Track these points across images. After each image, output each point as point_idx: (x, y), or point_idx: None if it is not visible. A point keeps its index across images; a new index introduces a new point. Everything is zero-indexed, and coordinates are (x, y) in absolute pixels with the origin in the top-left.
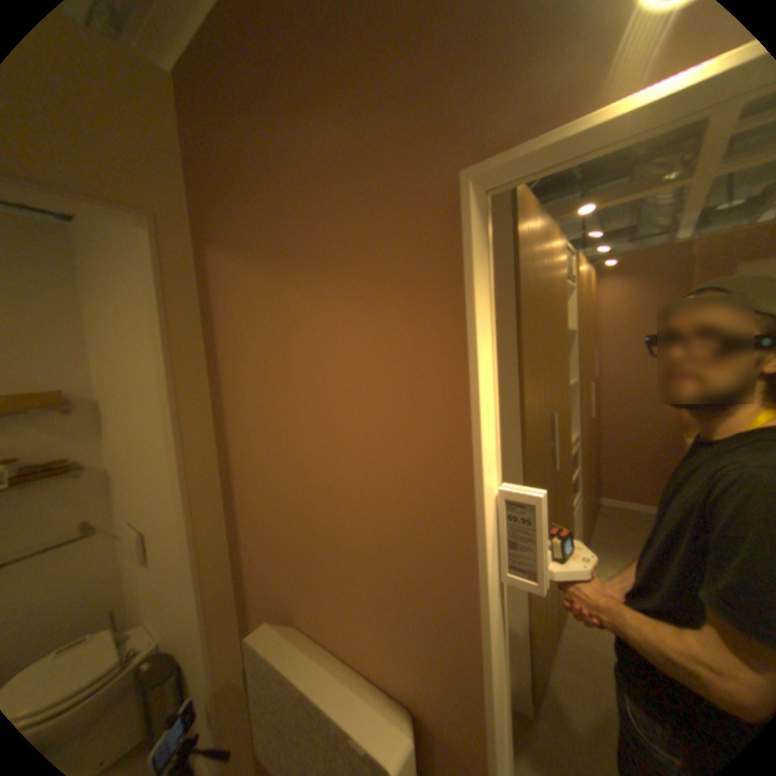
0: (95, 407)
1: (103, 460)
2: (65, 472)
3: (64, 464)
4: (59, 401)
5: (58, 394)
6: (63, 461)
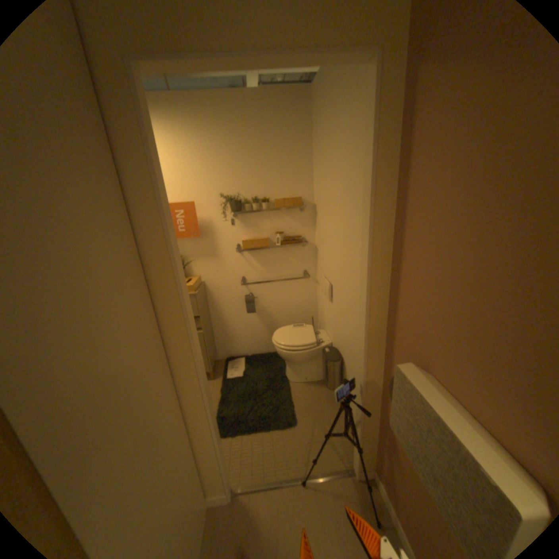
0: (313, 208)
1: (314, 240)
2: (299, 244)
3: (298, 239)
4: (299, 204)
5: (299, 200)
6: (298, 238)
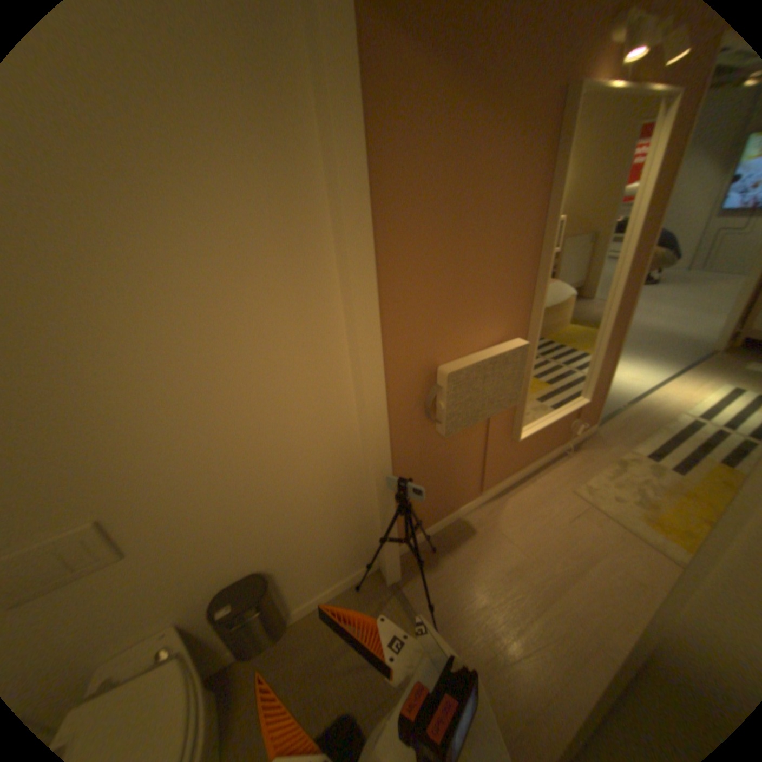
0: None
1: None
2: None
3: None
4: None
5: None
6: None
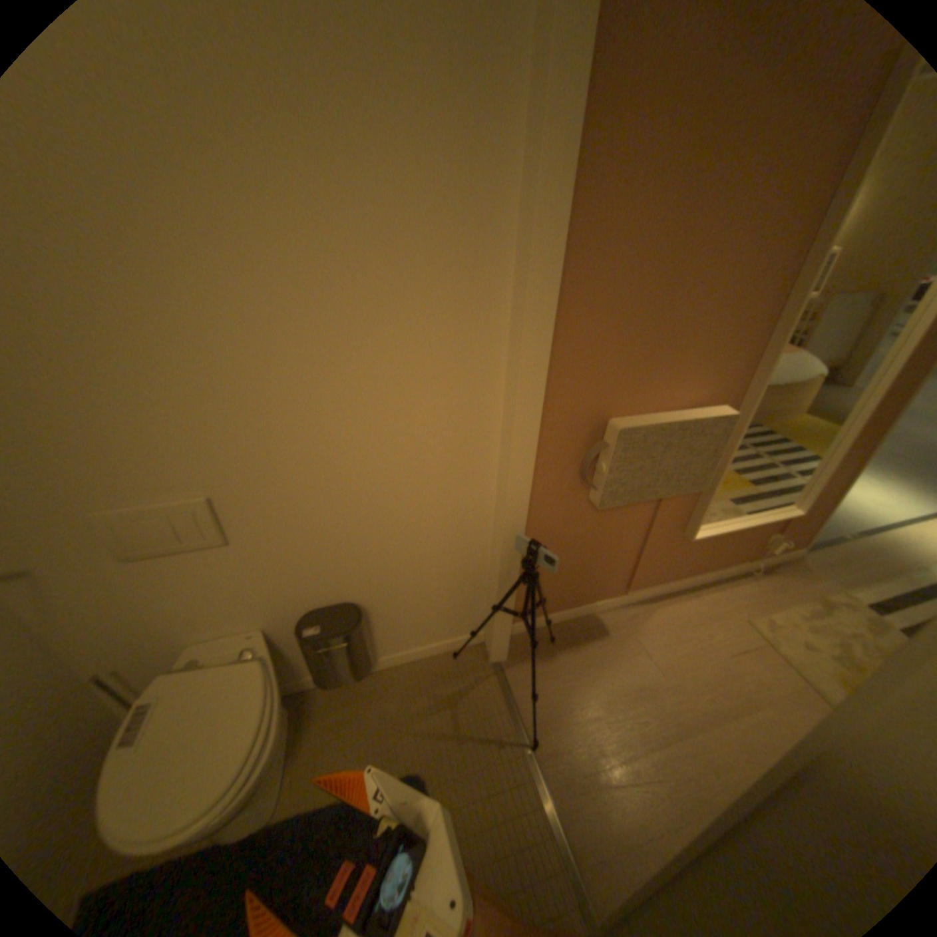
0: None
1: None
2: None
3: None
4: None
5: None
6: None
